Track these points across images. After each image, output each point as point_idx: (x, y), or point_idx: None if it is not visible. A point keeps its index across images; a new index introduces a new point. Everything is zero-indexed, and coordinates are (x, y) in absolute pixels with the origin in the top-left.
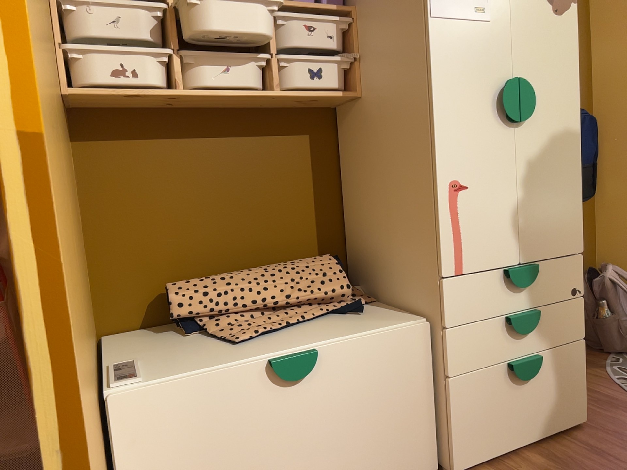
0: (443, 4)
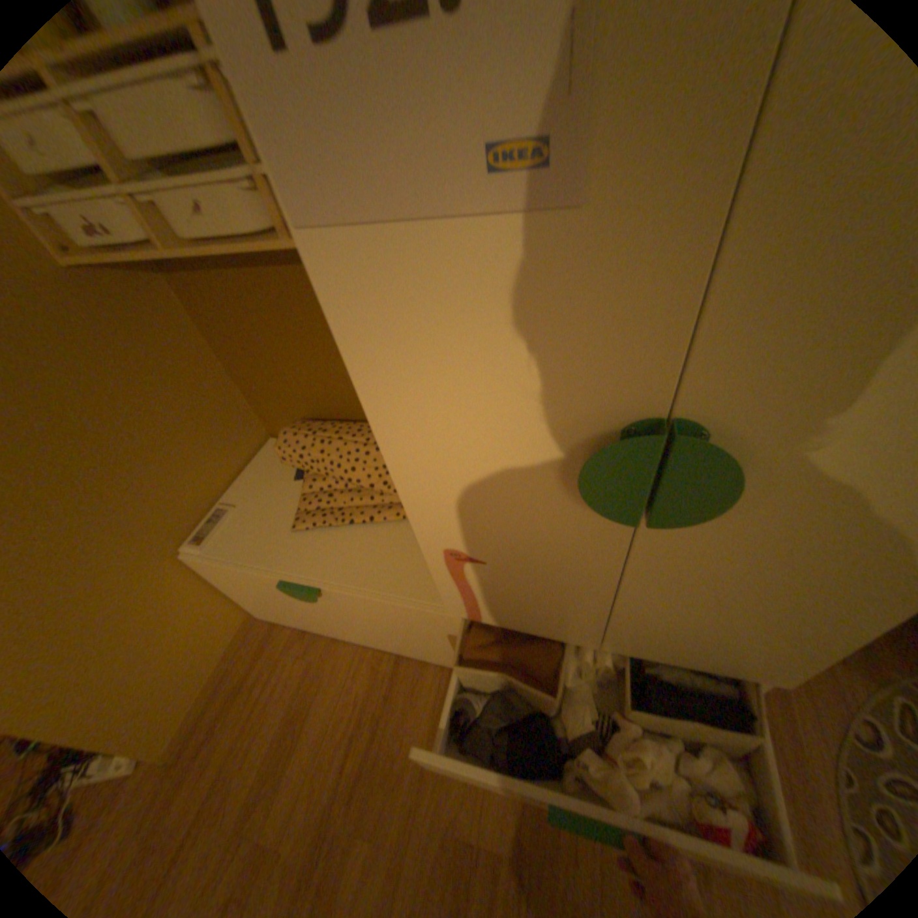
0: (323, 160)
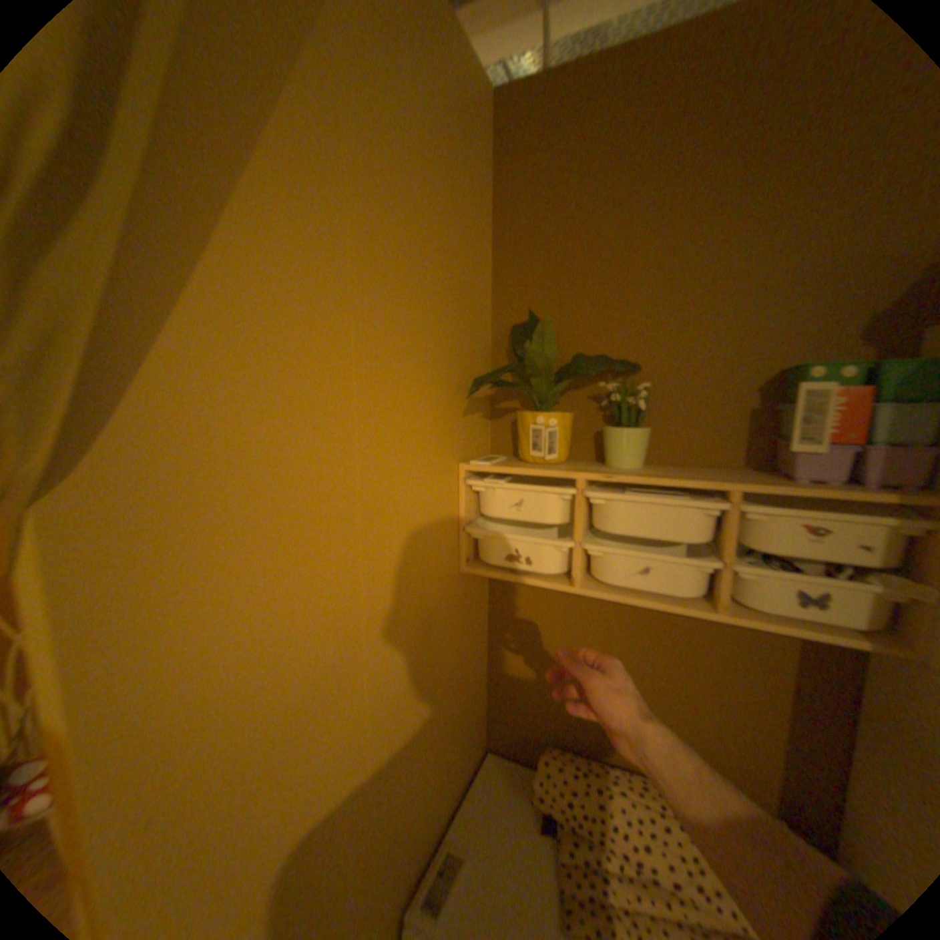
0: None
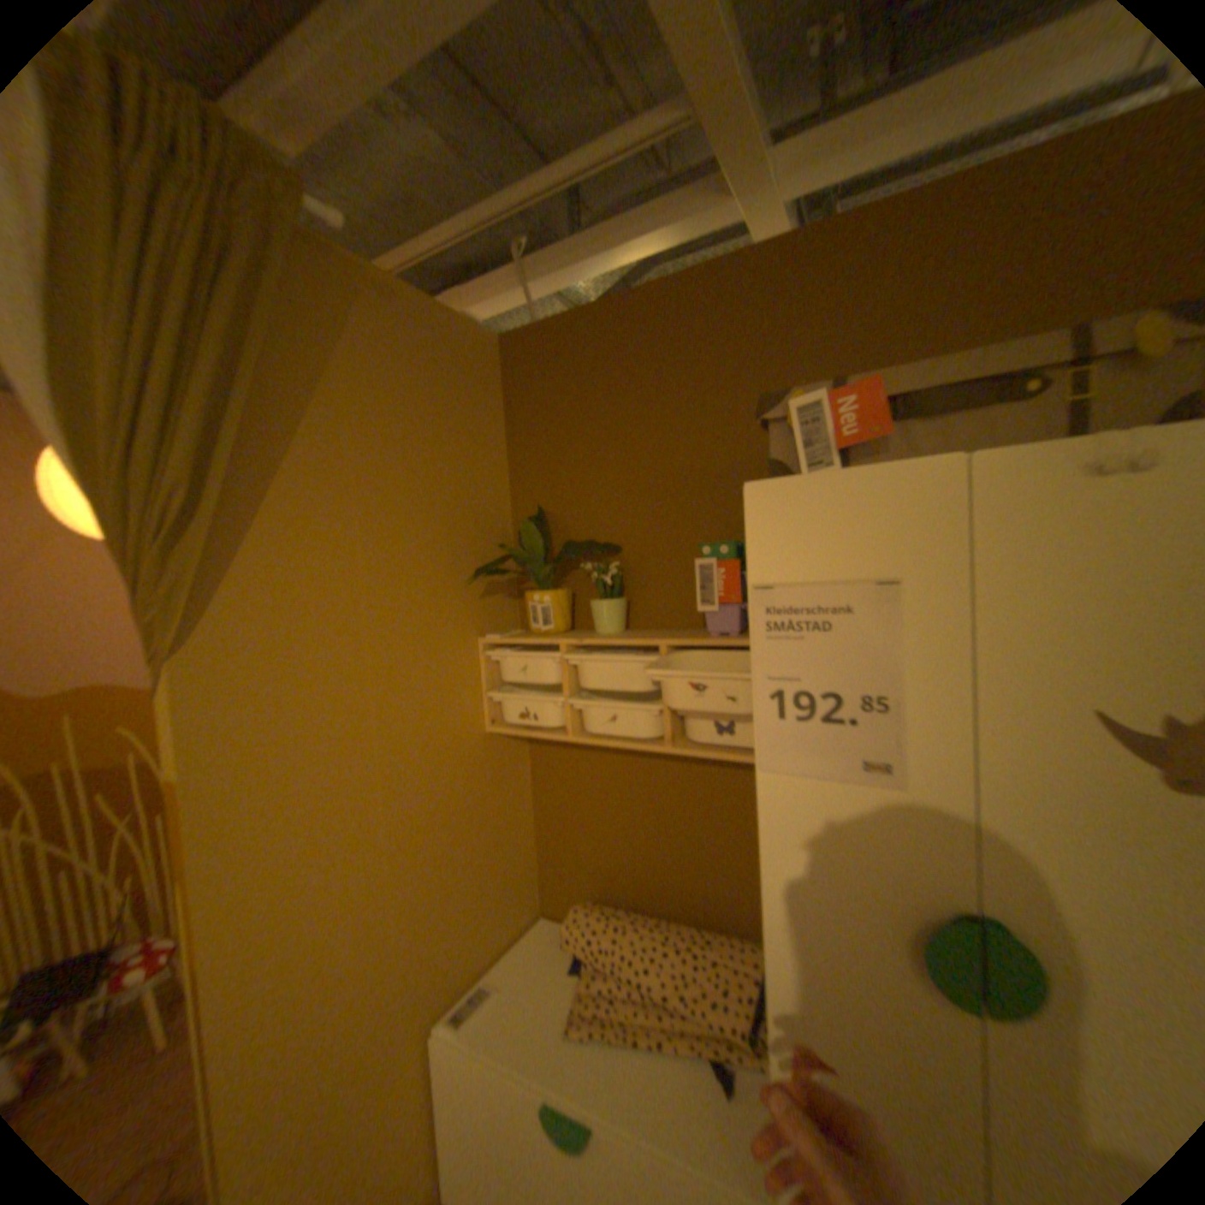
0: (783, 750)
